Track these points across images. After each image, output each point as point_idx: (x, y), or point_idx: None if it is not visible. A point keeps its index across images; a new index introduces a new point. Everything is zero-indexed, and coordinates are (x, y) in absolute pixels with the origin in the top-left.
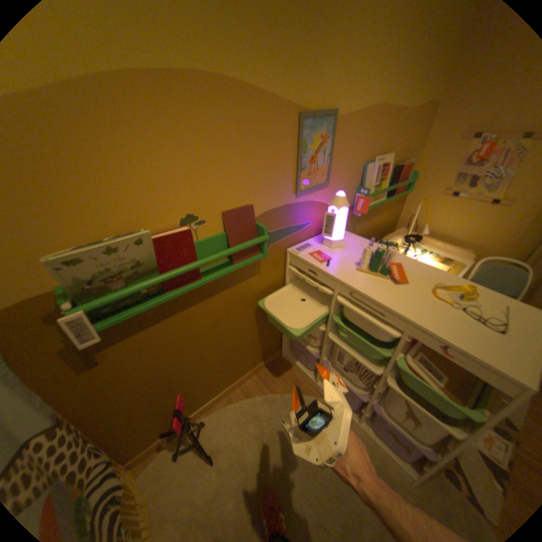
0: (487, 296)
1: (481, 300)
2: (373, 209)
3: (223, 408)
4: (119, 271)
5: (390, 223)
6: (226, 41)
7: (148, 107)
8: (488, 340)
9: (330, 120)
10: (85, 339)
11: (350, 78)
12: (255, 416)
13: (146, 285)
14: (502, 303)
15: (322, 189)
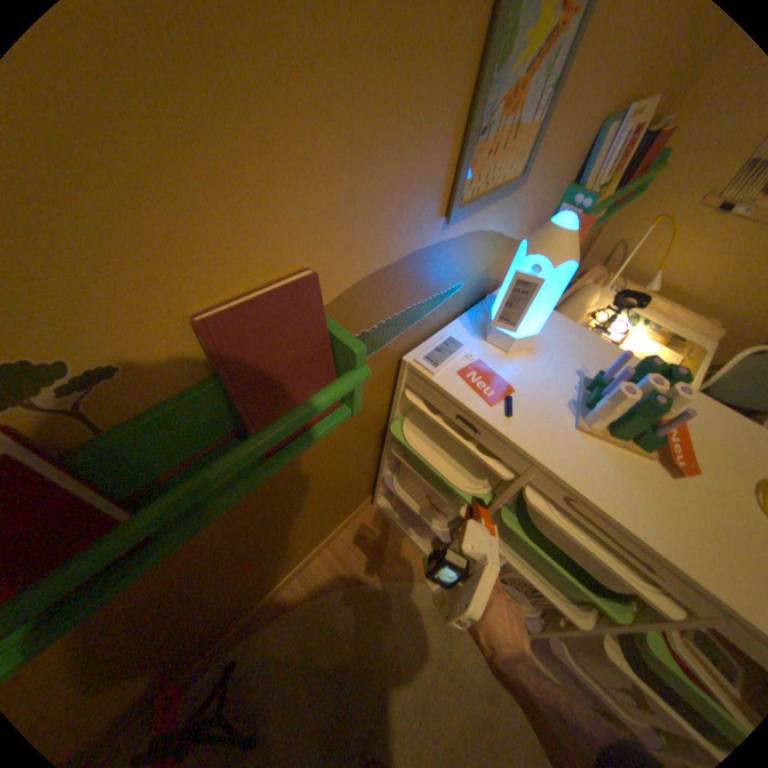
0: None
1: None
2: None
3: (269, 623)
4: None
5: None
6: None
7: None
8: None
9: None
10: None
11: None
12: (330, 634)
13: None
14: None
15: (509, 196)
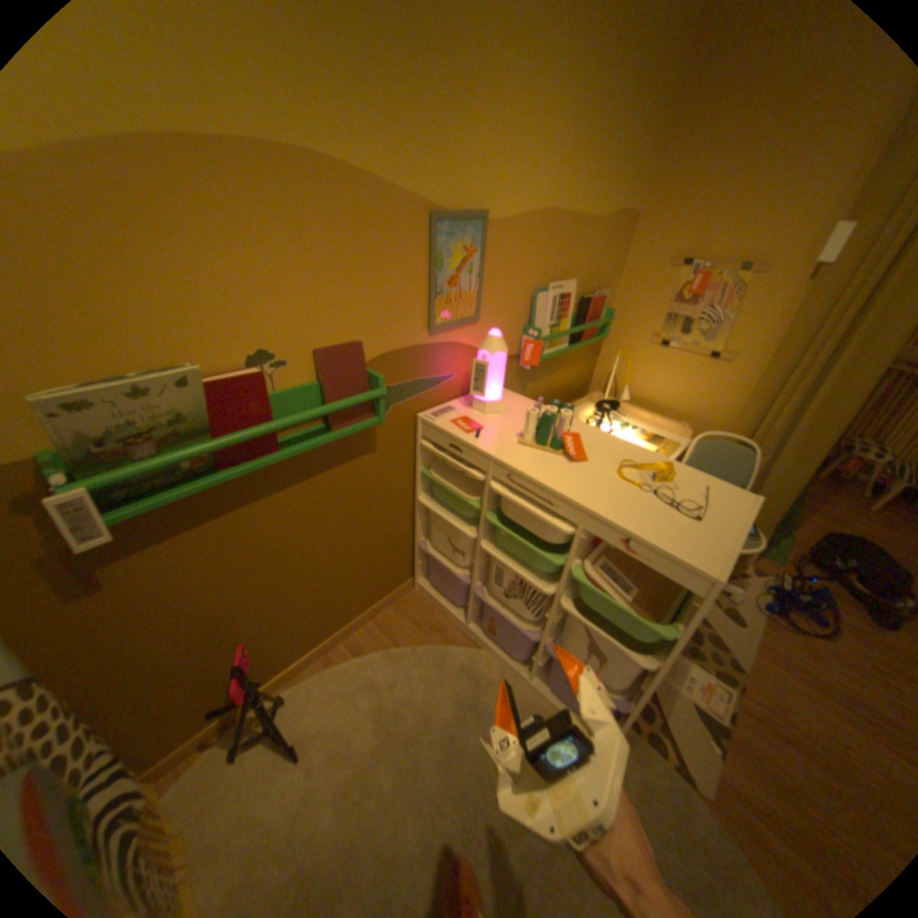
0: (686, 476)
1: (678, 481)
2: (551, 361)
3: (316, 674)
4: (149, 428)
5: (578, 384)
6: (319, 107)
7: (199, 189)
8: (678, 528)
9: (477, 226)
10: (86, 537)
11: (503, 169)
12: (369, 682)
13: (190, 456)
14: (703, 485)
15: (470, 327)
